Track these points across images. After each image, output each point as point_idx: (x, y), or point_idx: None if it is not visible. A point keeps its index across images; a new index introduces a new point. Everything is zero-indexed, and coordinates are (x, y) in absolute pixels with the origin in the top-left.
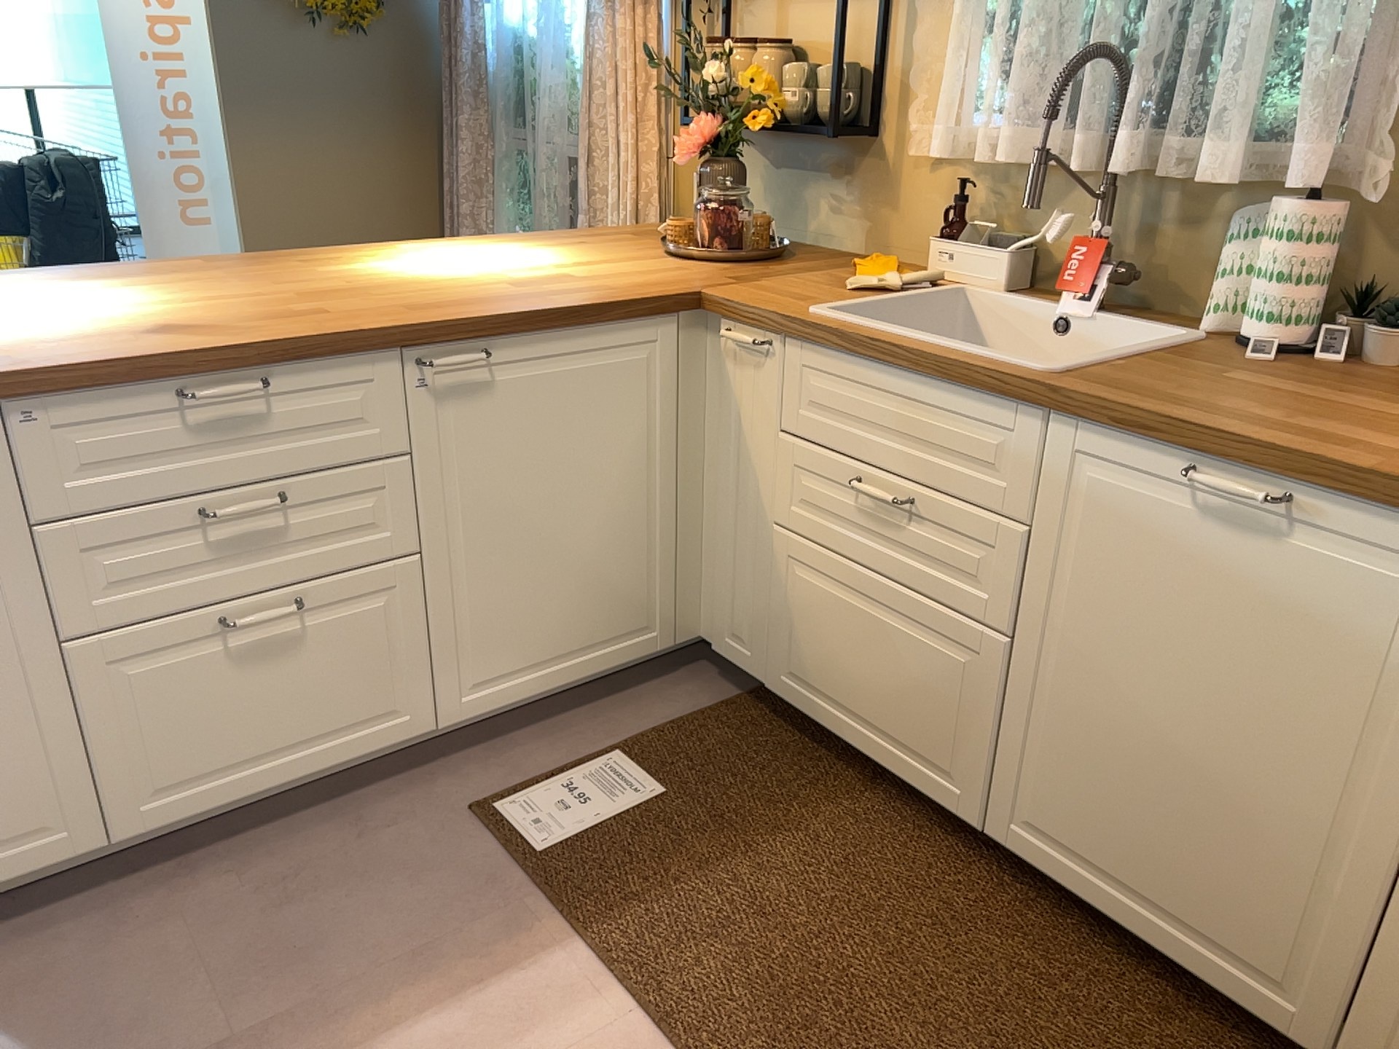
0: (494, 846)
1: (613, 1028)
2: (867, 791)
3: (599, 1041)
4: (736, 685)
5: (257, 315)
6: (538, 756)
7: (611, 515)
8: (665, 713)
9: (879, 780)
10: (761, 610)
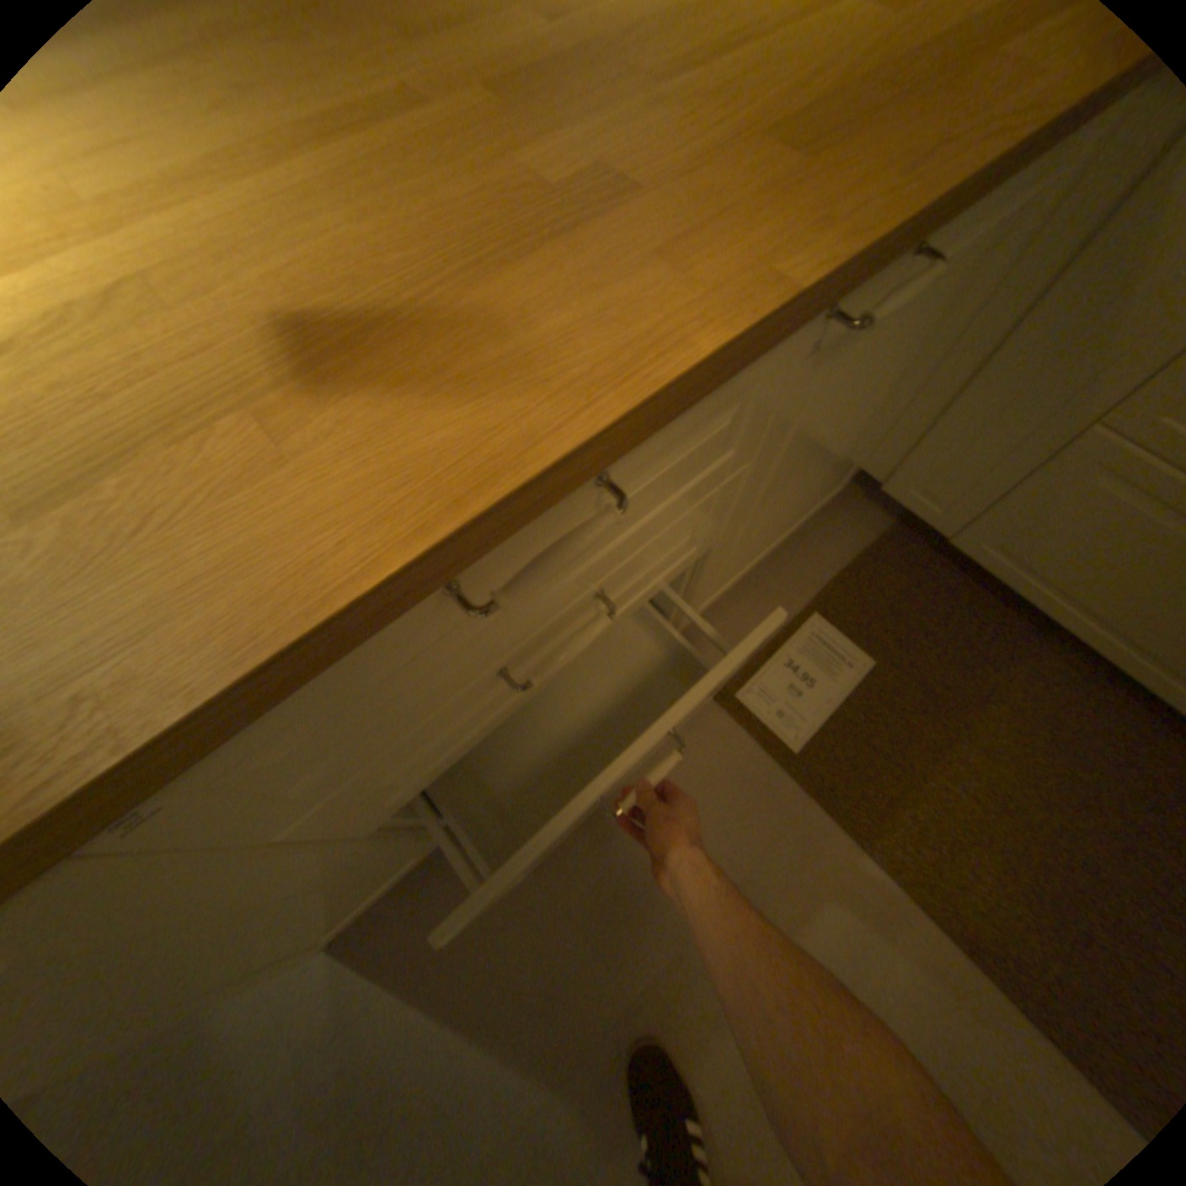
0: (756, 748)
1: (933, 960)
2: (1046, 647)
3: (928, 977)
4: (887, 511)
5: (478, 212)
6: (749, 623)
7: (883, 411)
8: (838, 555)
9: (1052, 630)
10: (994, 490)
